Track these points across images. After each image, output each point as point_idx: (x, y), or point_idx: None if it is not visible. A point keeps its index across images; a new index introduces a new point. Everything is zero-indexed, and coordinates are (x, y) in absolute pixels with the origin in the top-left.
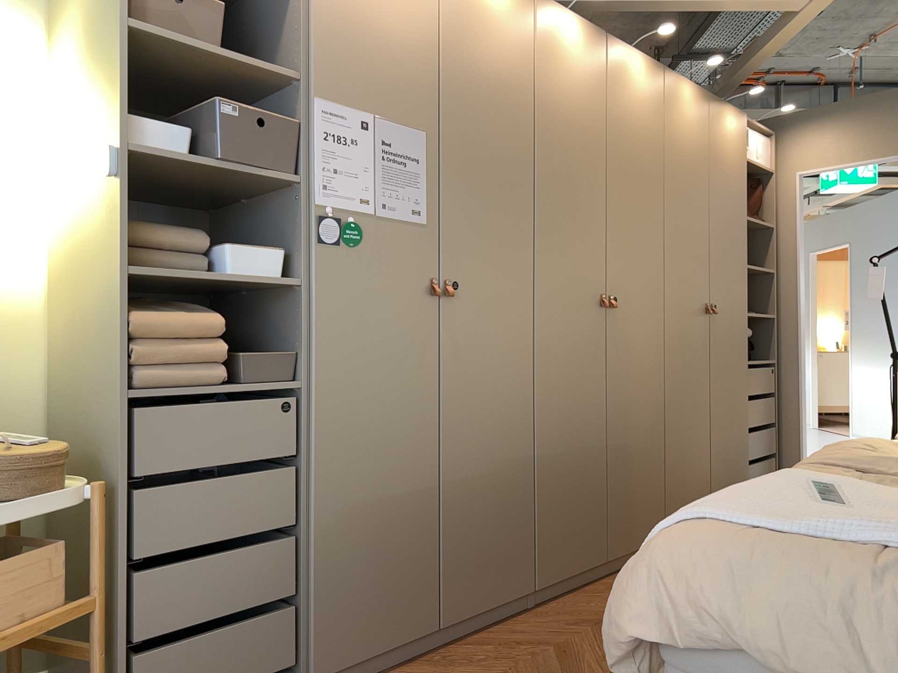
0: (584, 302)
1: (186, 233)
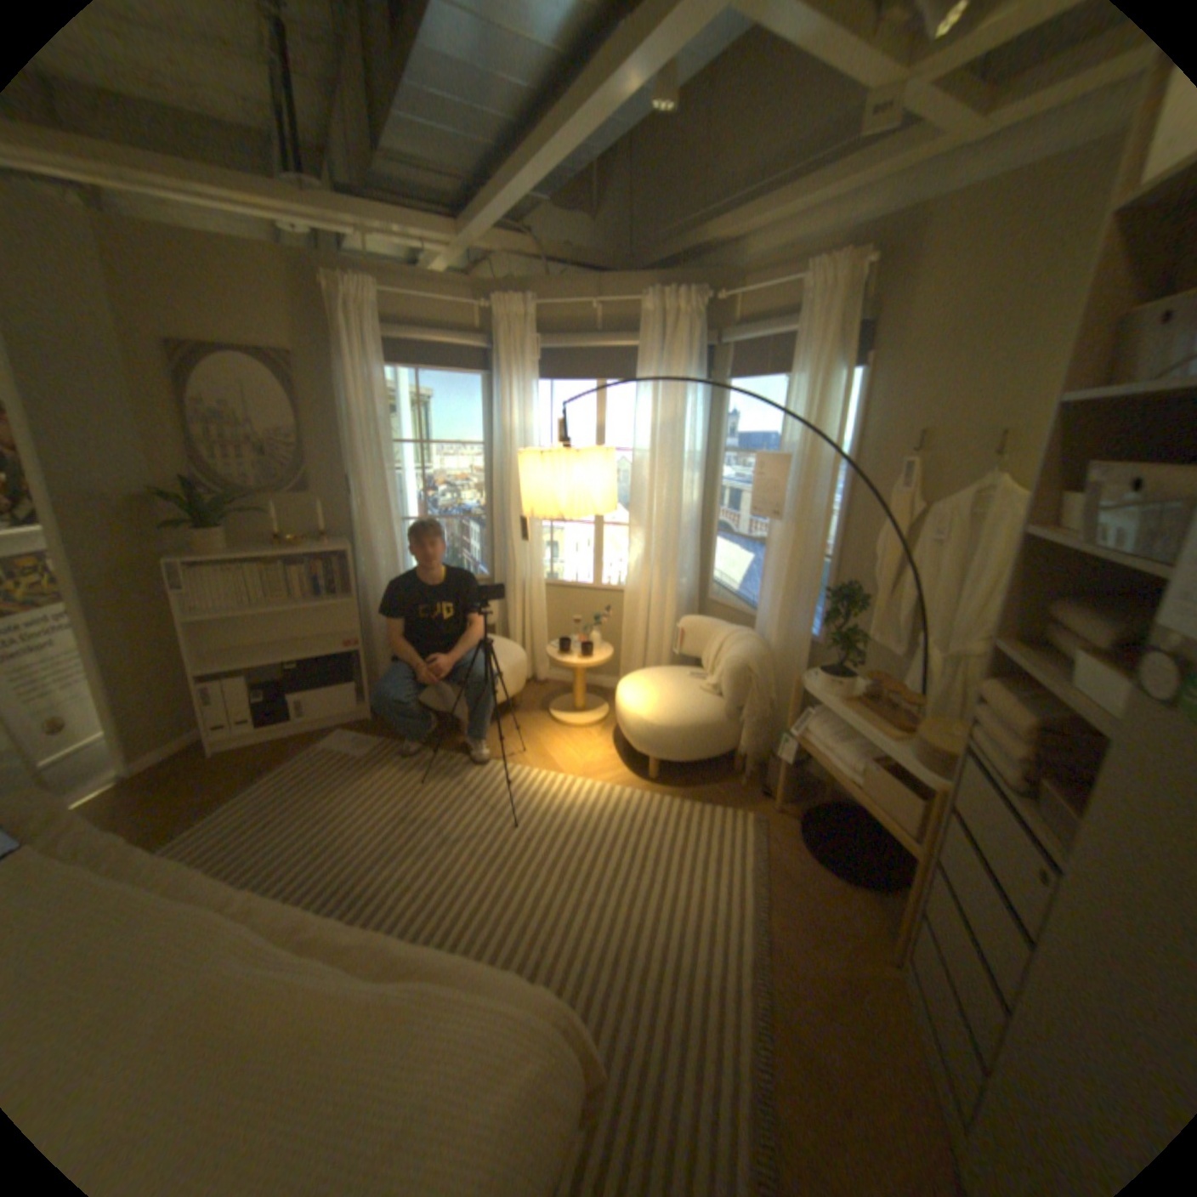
0: None
1: (1100, 626)
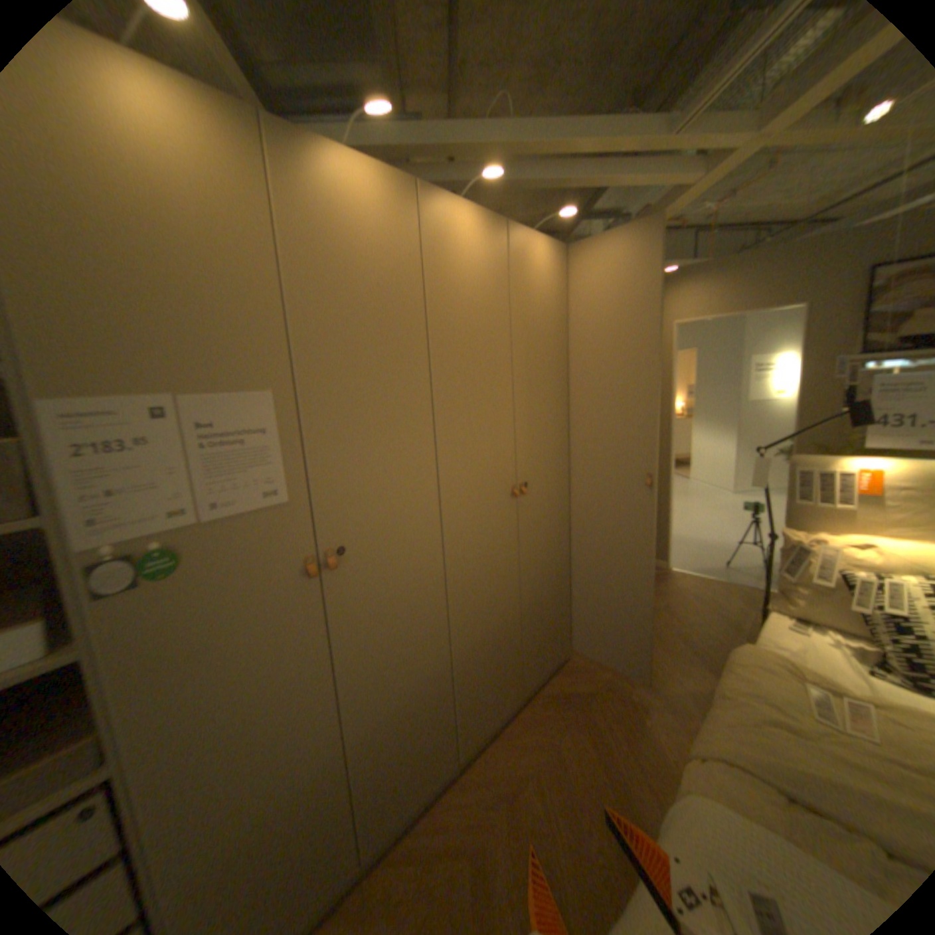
0: (494, 503)
1: None
